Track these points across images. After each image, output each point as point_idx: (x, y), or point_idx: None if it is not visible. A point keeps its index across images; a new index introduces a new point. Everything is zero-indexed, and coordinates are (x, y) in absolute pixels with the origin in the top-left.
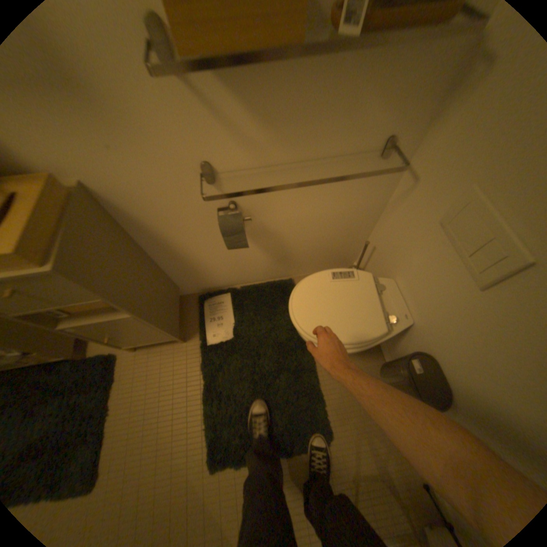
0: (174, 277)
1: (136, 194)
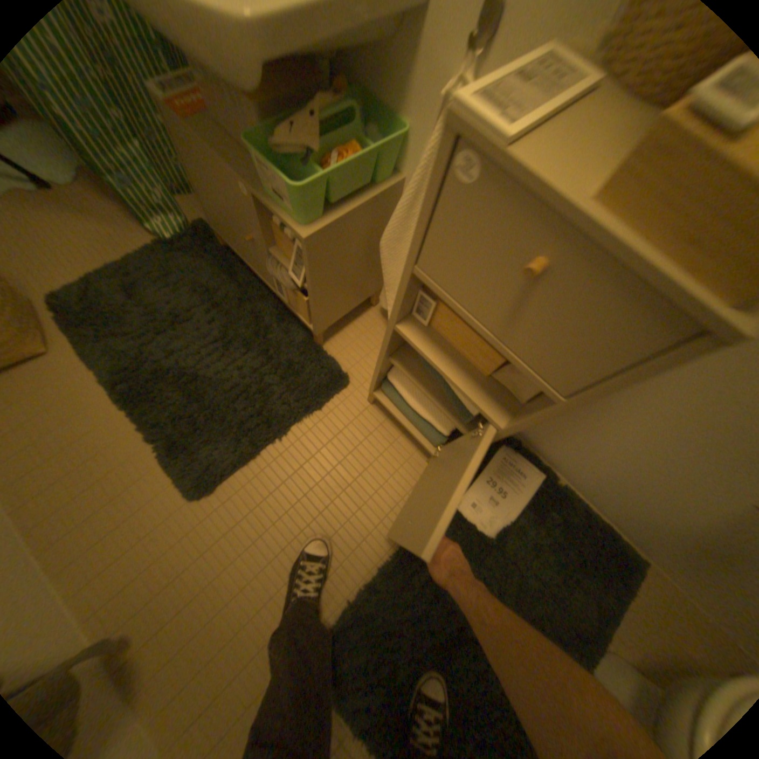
0: None
1: None
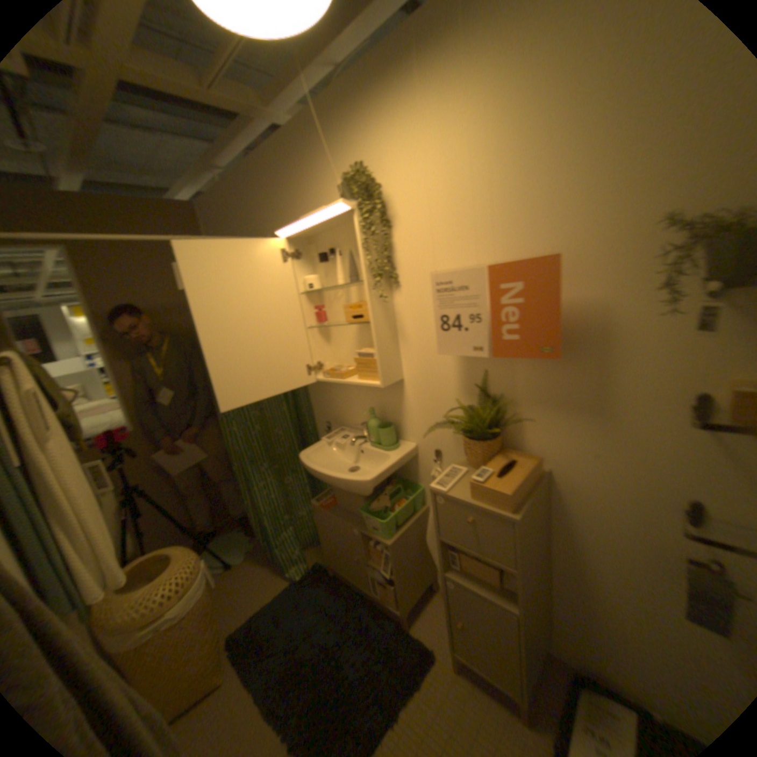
0: (557, 615)
1: (590, 500)
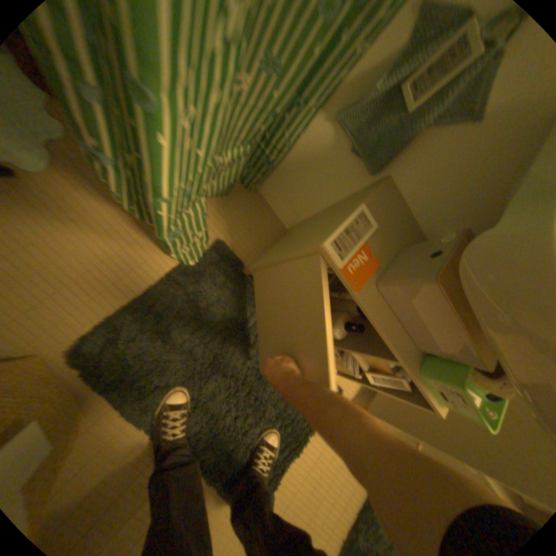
0: None
1: None
